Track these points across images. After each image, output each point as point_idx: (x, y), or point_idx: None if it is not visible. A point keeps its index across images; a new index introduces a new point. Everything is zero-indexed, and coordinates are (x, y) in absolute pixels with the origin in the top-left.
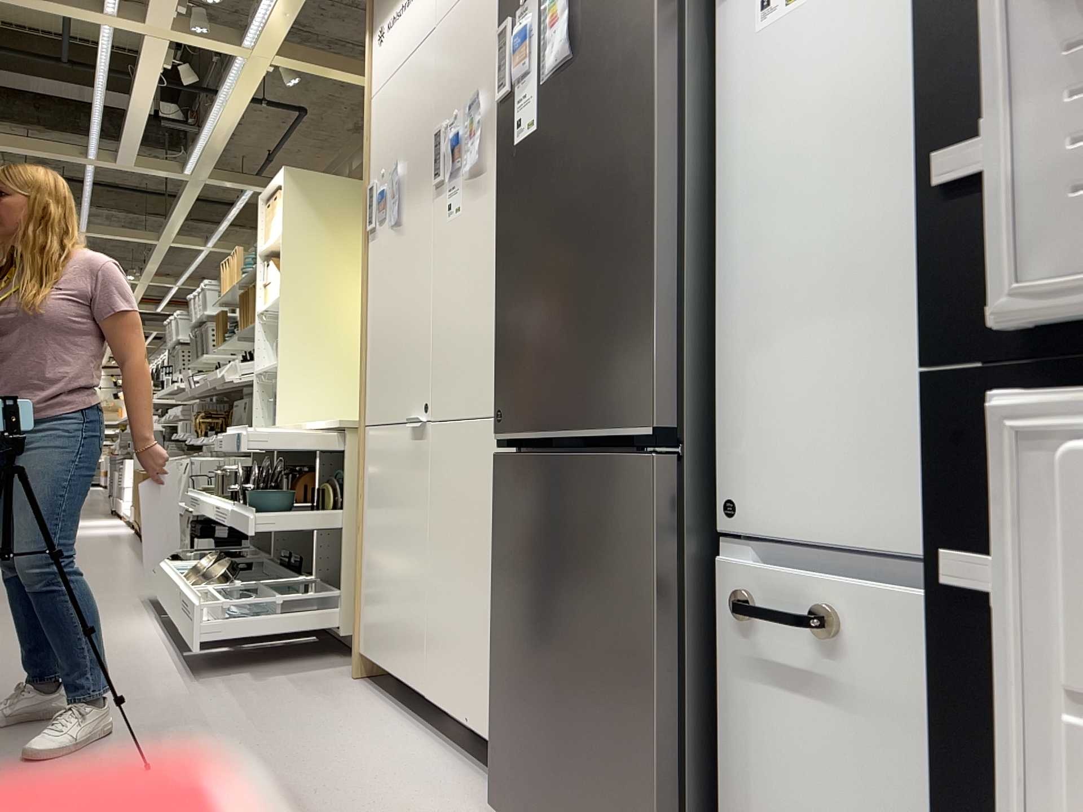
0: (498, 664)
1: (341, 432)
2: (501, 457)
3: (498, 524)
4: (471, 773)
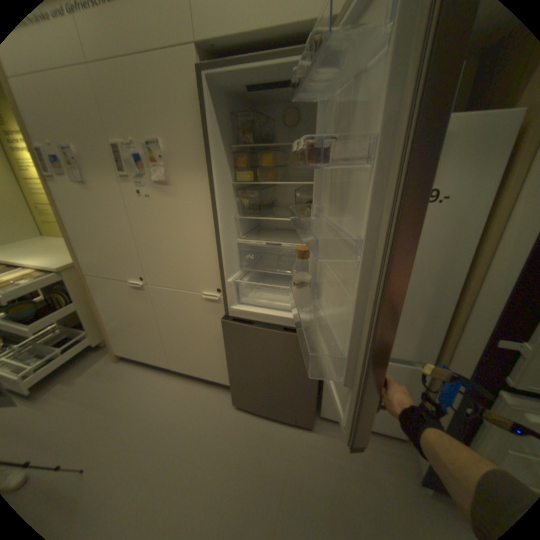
0: (231, 374)
1: (53, 269)
2: (225, 319)
3: (227, 339)
4: (205, 388)
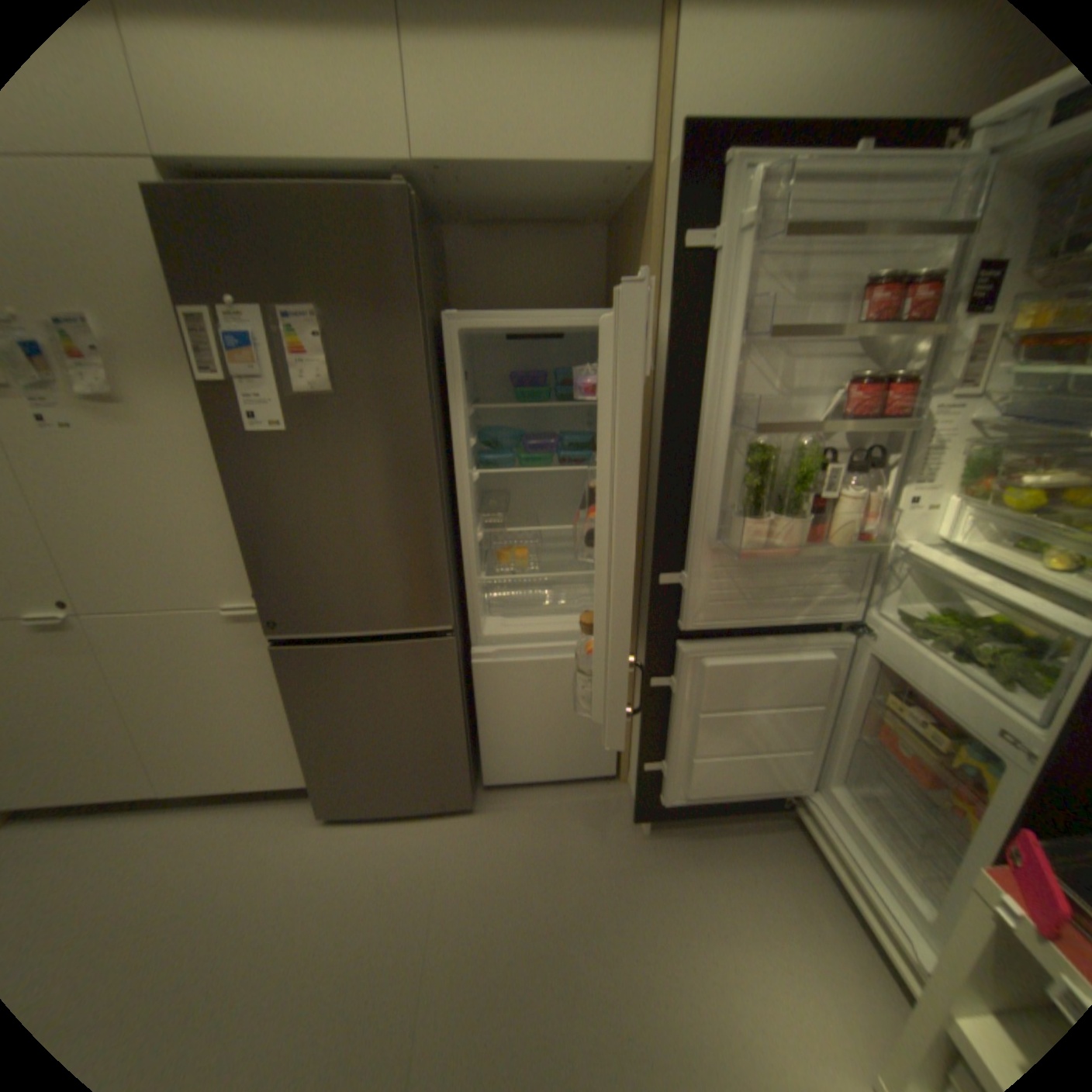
0: (306, 754)
1: None
2: (278, 645)
3: (287, 684)
4: (251, 810)
